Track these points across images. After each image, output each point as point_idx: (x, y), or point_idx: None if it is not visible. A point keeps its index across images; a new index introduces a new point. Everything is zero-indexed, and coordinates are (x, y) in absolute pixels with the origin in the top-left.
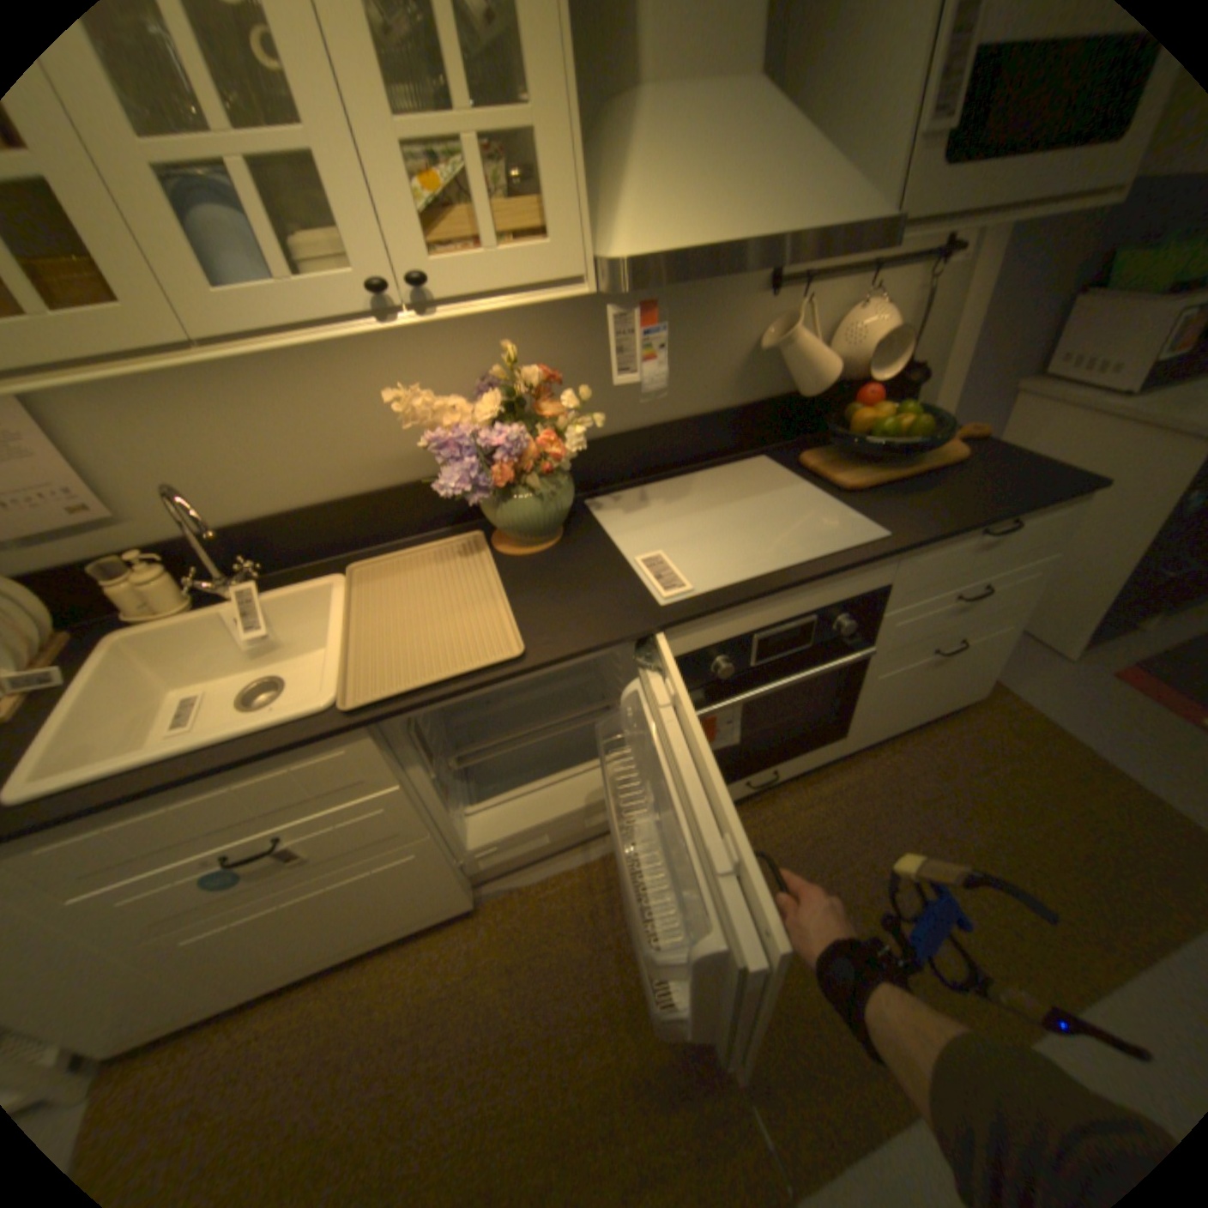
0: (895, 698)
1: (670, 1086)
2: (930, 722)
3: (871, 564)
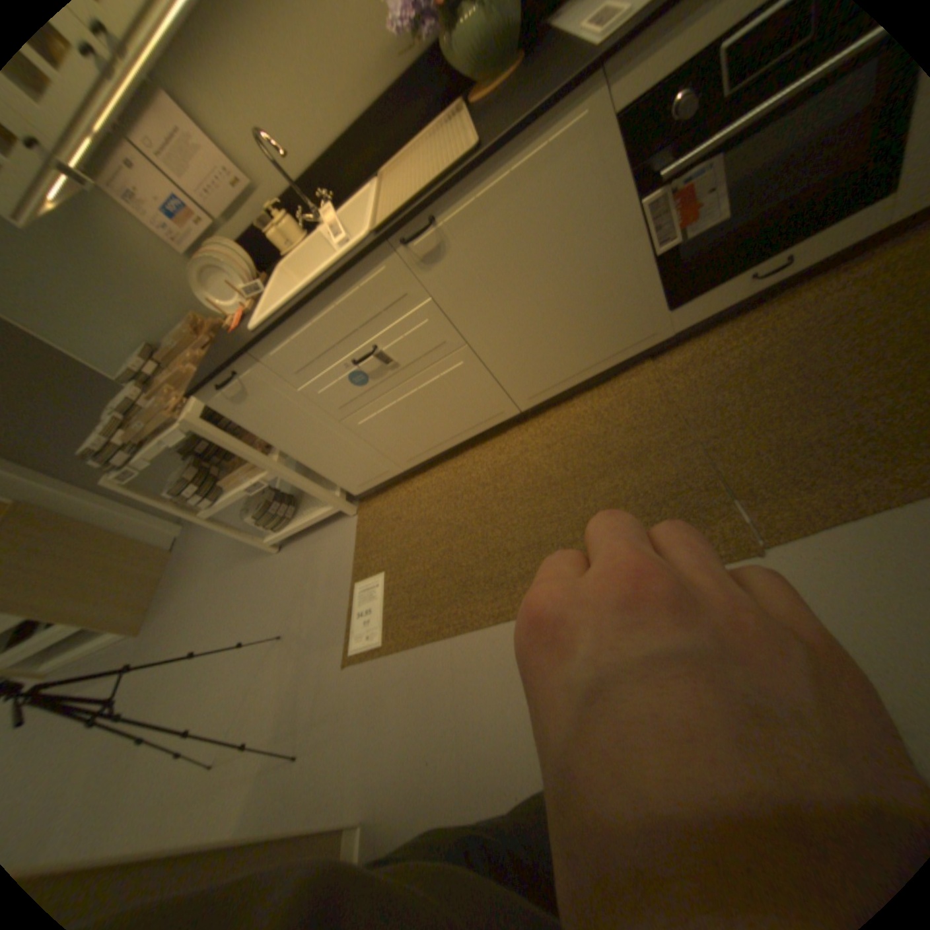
0: None
1: (665, 491)
2: None
3: None
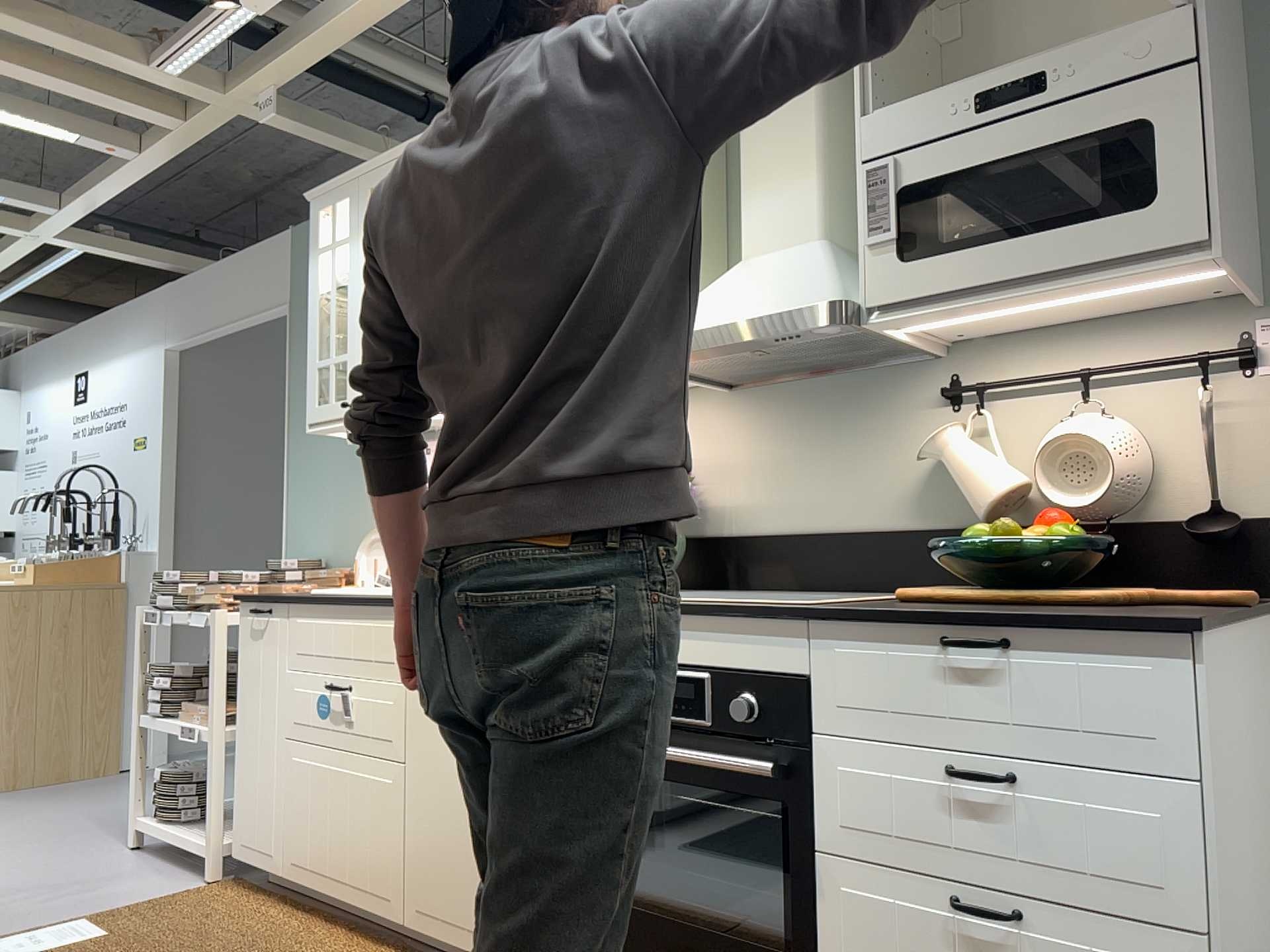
0: None
1: None
2: None
3: (755, 615)
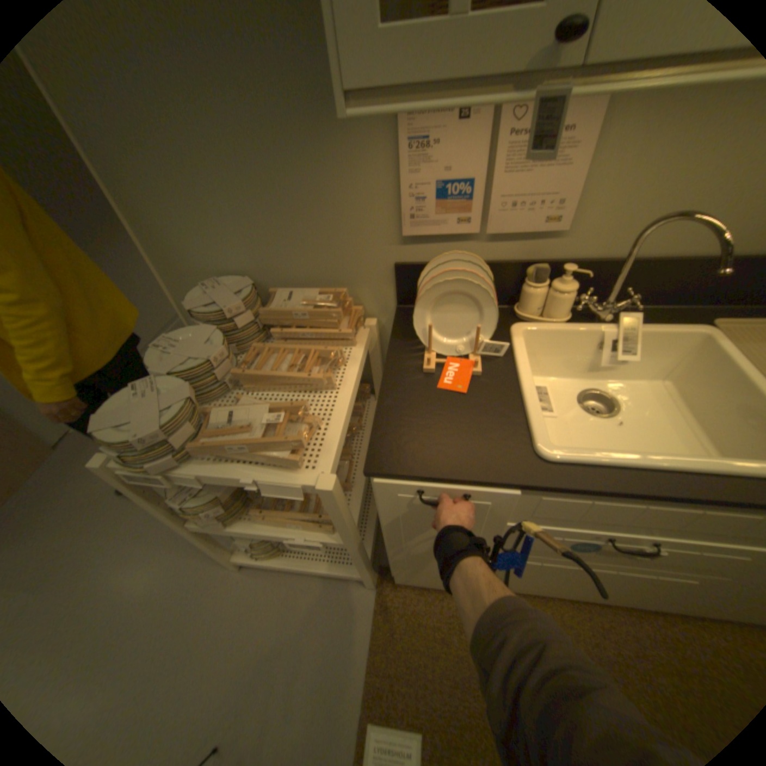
0: None
1: None
2: None
3: None
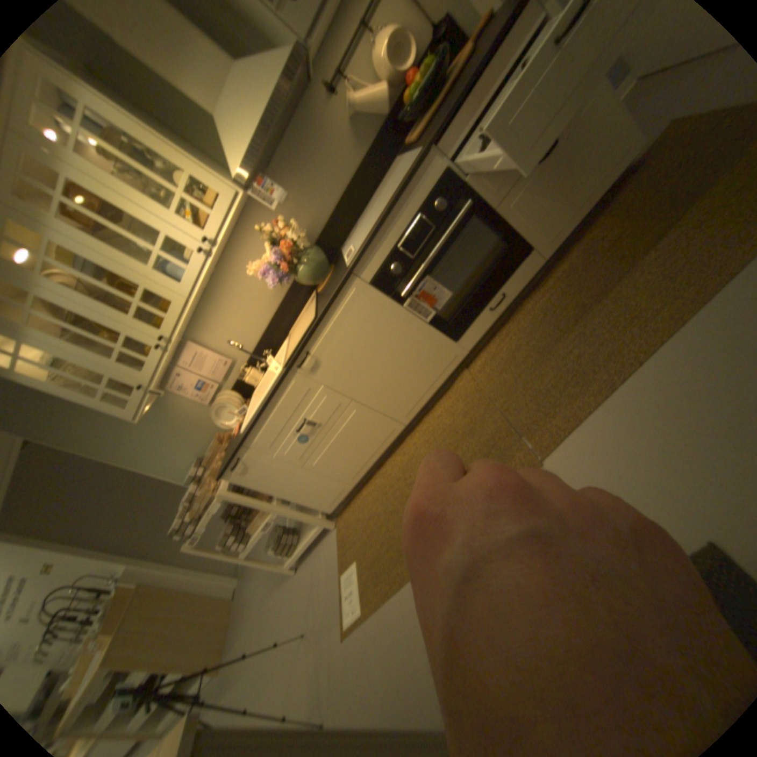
0: (542, 203)
1: (489, 444)
2: (604, 193)
3: (417, 170)
